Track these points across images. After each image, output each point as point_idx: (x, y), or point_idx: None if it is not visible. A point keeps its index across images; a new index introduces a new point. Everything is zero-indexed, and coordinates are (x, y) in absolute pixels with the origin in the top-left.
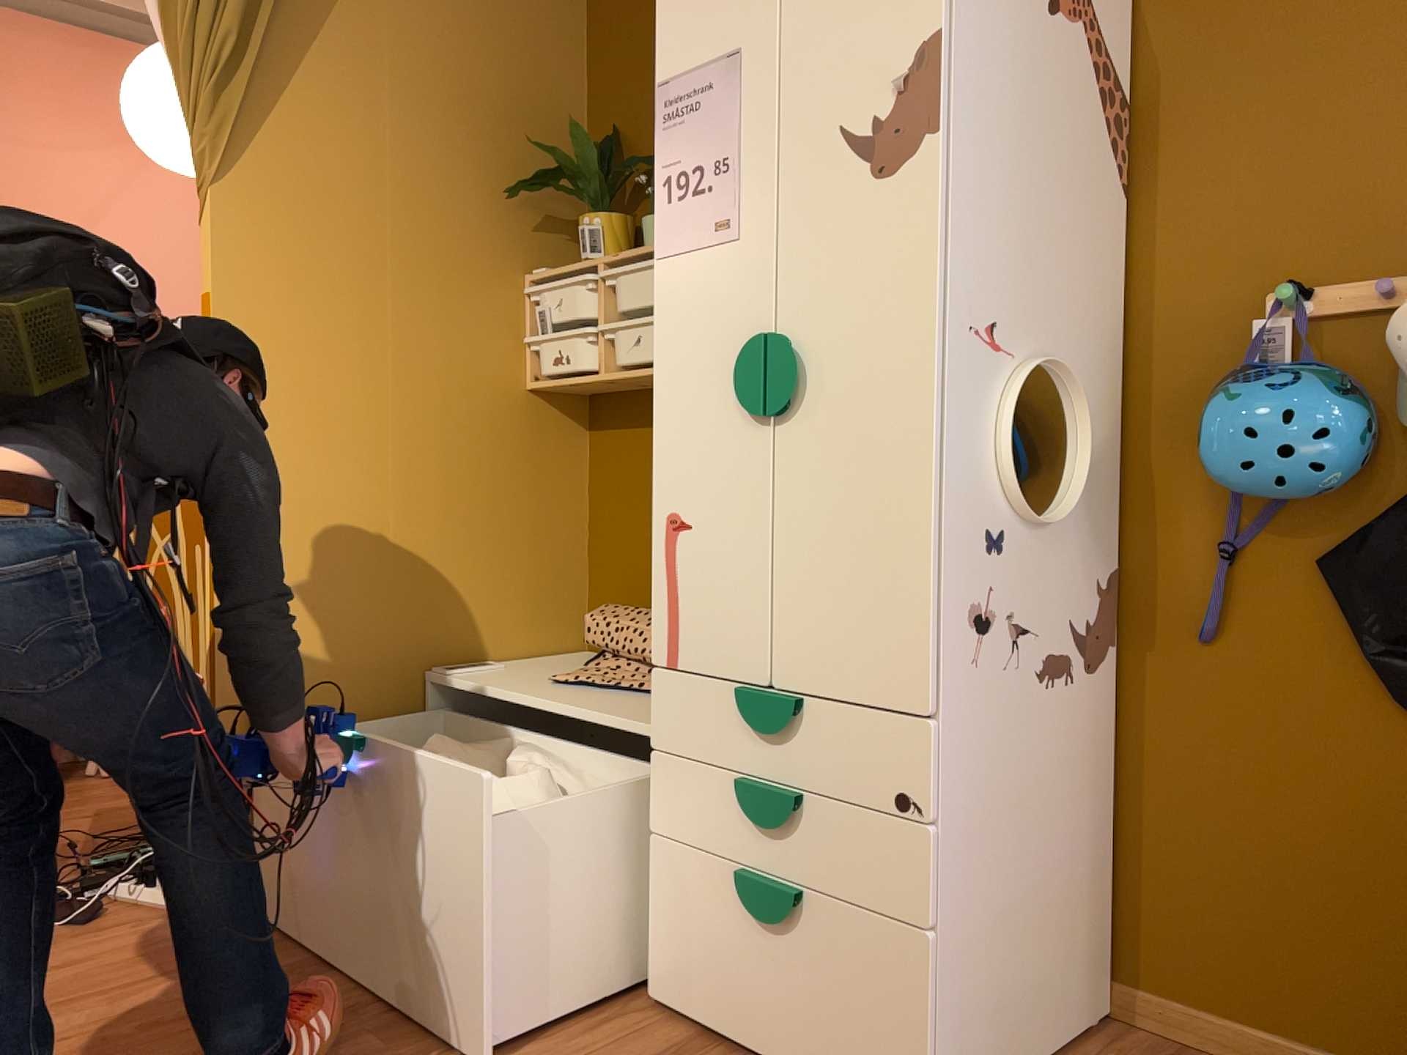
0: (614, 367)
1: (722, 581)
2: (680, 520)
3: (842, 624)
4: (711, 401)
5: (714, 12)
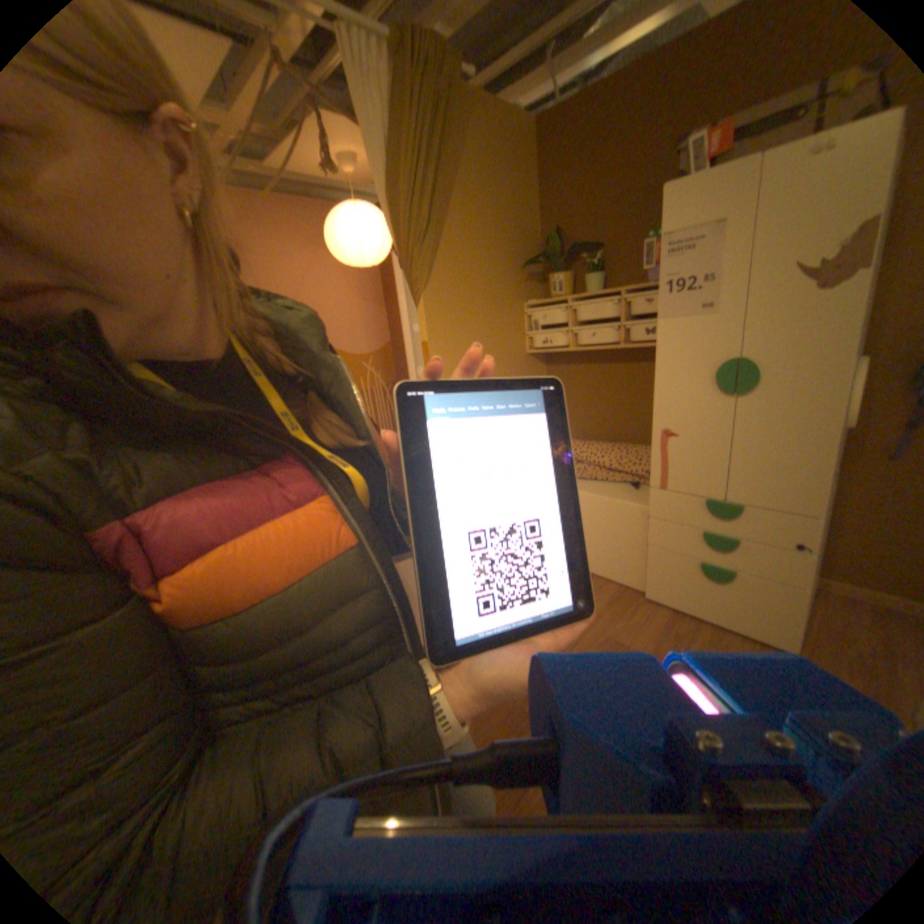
0: (573, 342)
1: (696, 457)
2: (671, 431)
3: (770, 479)
4: (693, 383)
5: (706, 194)
